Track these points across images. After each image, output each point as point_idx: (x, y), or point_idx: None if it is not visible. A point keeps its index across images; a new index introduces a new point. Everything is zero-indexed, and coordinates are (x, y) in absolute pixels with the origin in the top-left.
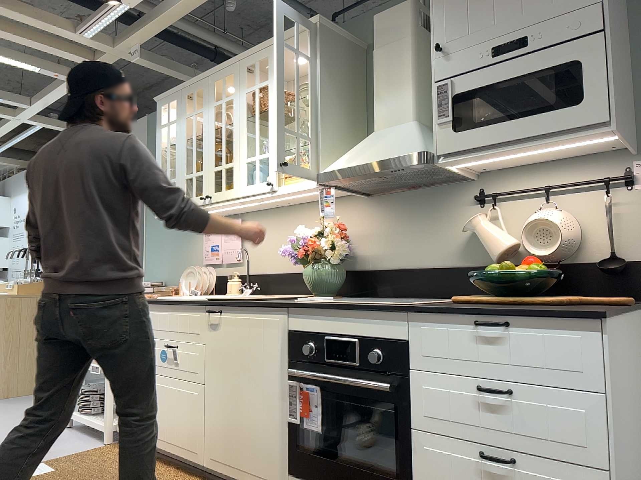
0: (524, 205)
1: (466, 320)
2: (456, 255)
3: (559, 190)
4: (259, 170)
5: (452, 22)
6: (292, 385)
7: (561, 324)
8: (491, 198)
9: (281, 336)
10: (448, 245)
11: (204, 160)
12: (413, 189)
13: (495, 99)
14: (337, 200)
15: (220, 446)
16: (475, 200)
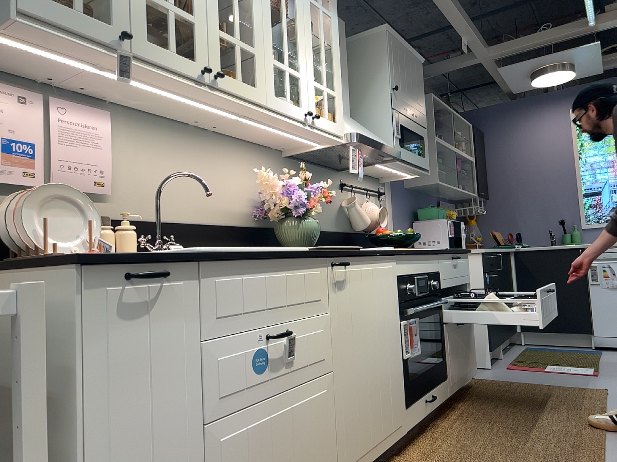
0: (357, 196)
1: (451, 257)
2: (335, 223)
3: (366, 192)
4: (287, 86)
5: (397, 78)
6: (405, 324)
7: (464, 256)
8: (346, 187)
9: (395, 281)
10: (331, 215)
11: (197, 0)
12: (314, 164)
13: (405, 137)
14: (258, 149)
15: (357, 437)
16: (341, 186)
